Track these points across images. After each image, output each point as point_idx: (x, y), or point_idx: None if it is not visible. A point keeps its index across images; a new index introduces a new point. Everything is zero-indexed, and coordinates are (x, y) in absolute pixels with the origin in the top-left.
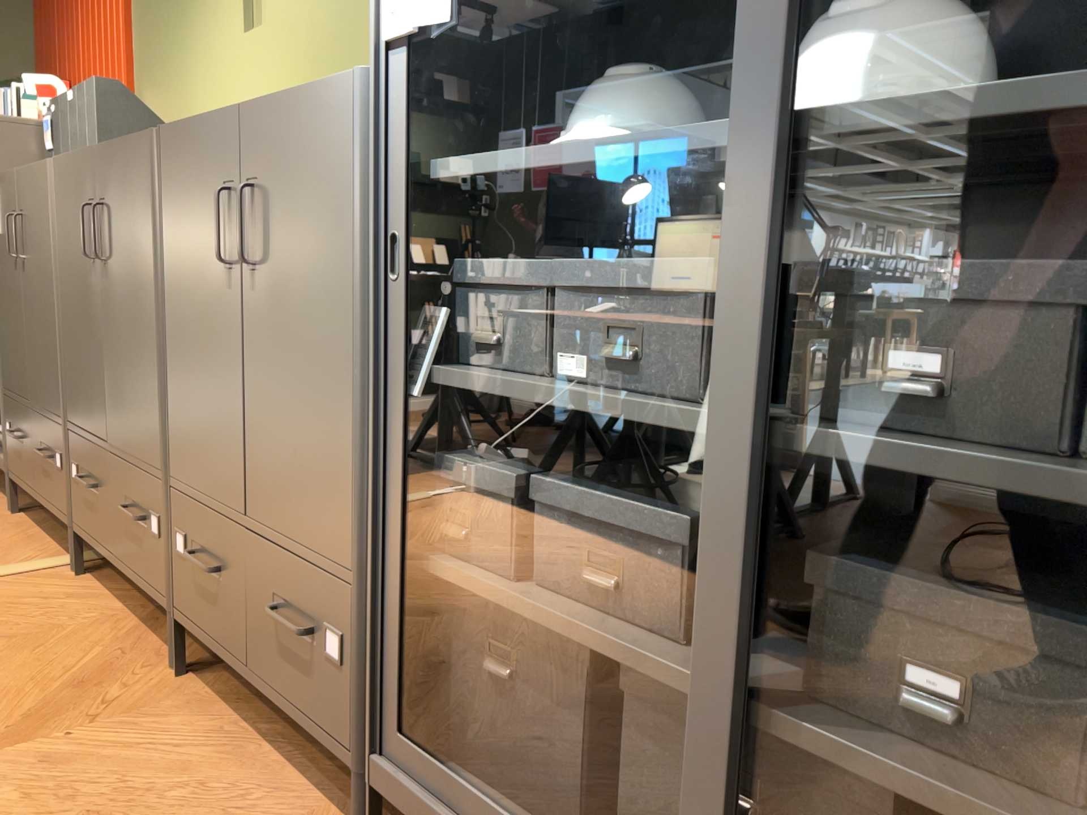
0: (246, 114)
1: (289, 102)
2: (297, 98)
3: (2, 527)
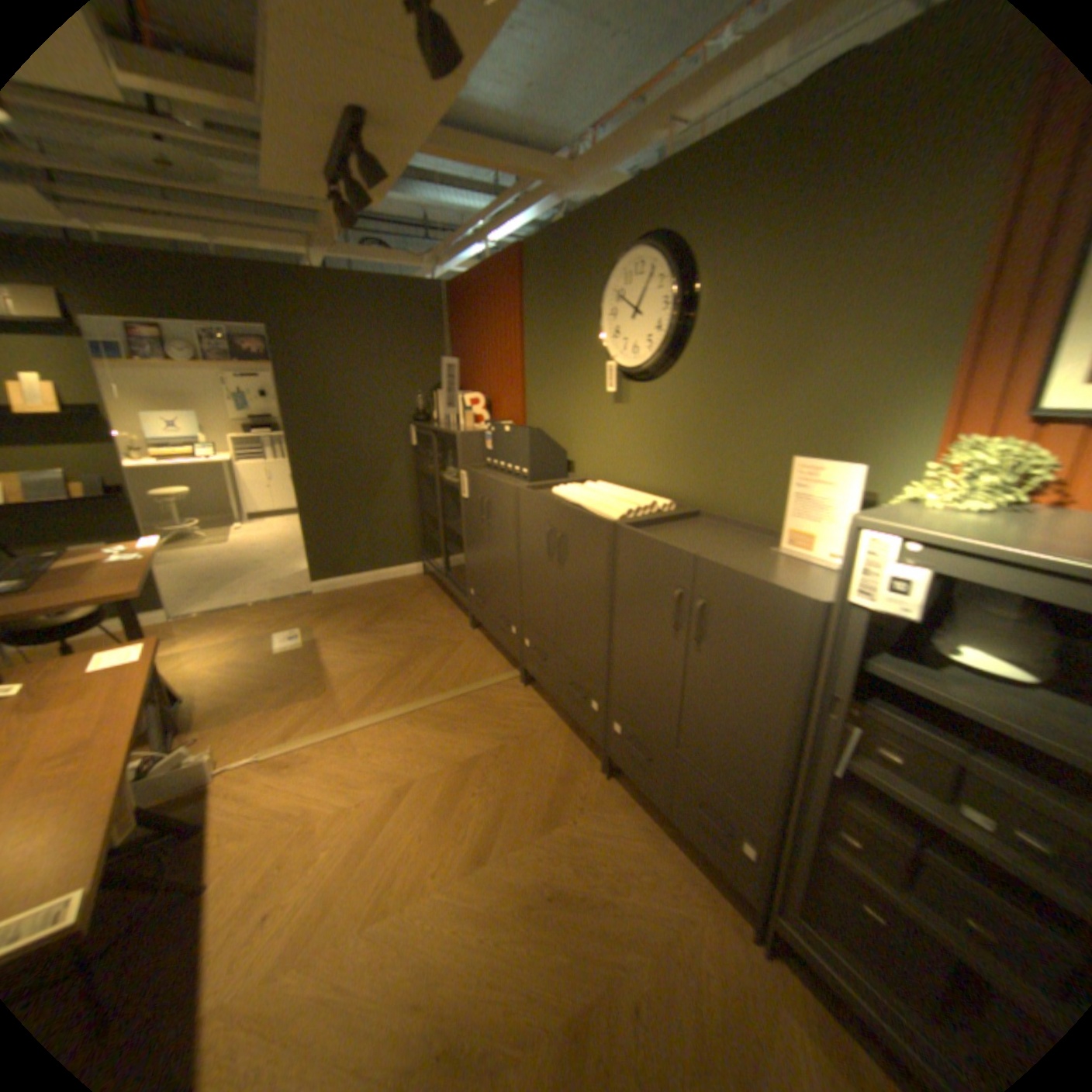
0: (702, 564)
1: (745, 581)
2: (752, 583)
3: (472, 641)
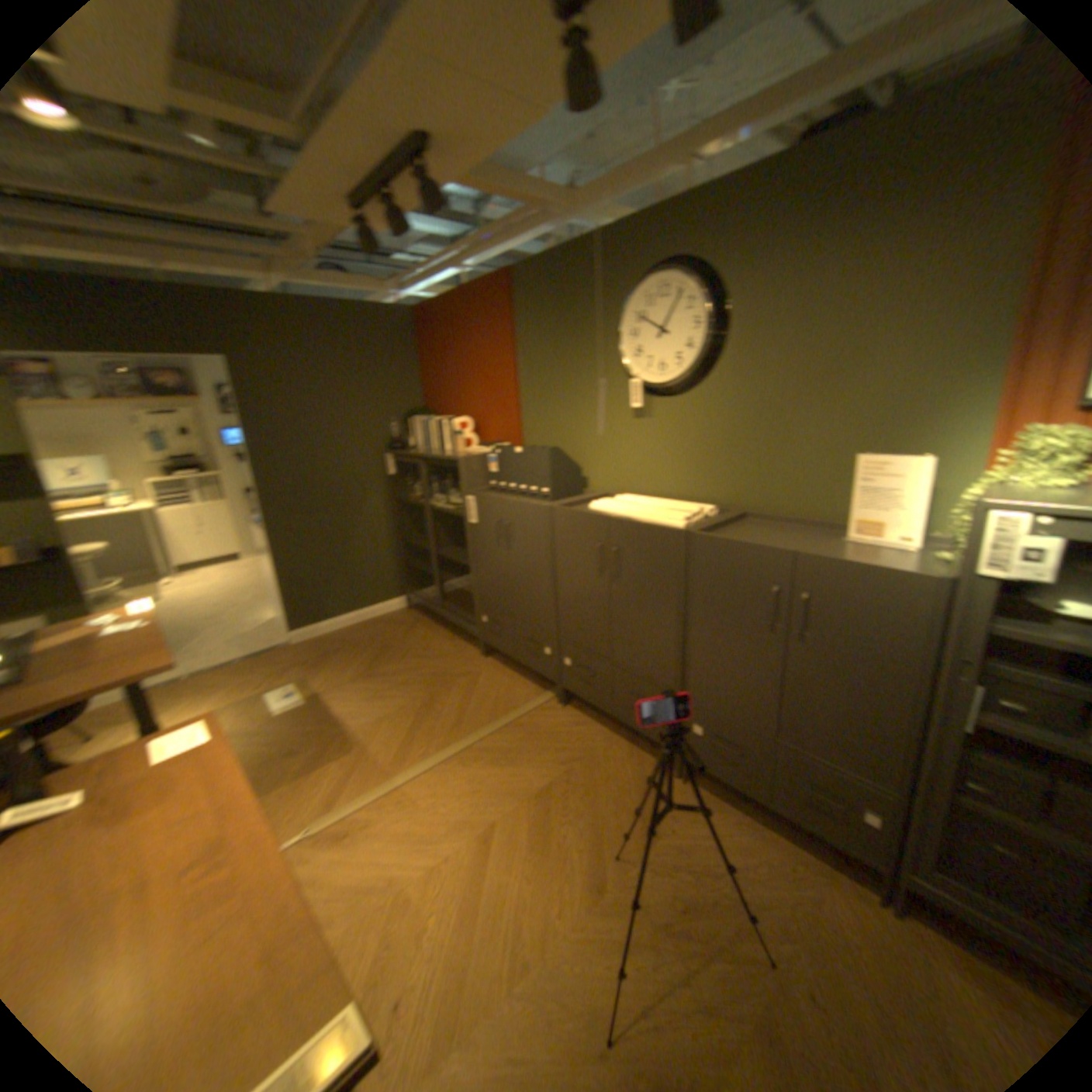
0: (805, 558)
1: (859, 568)
2: (868, 569)
3: (490, 671)
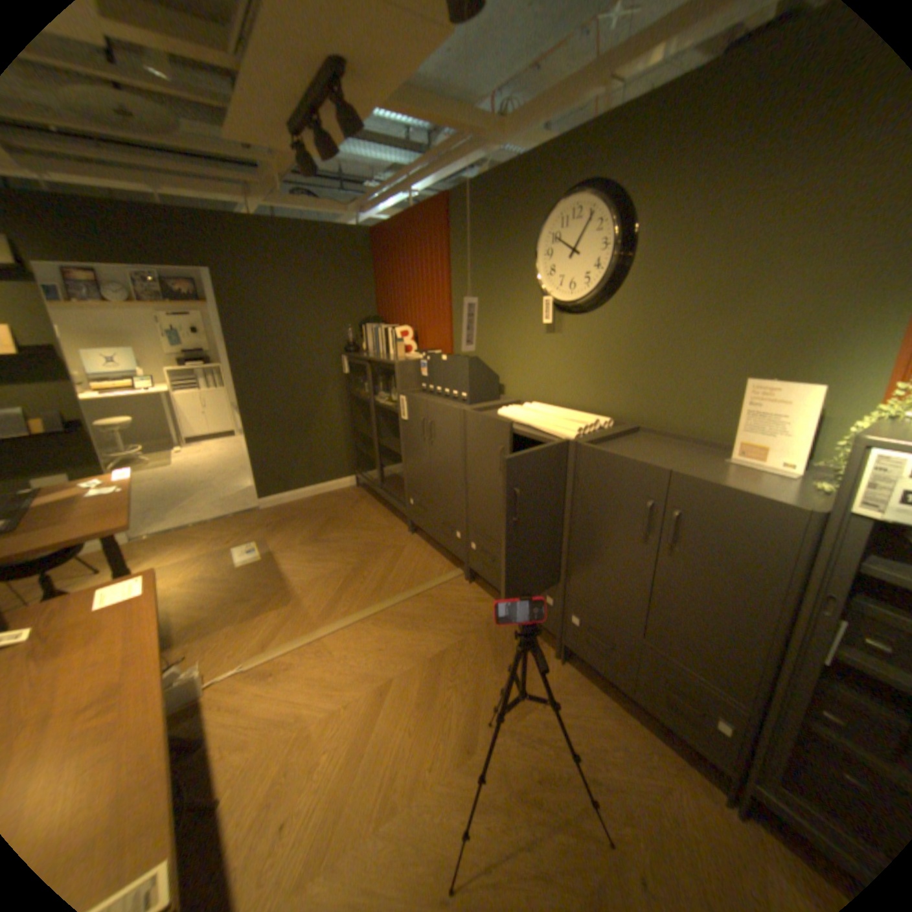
0: (680, 478)
1: (731, 493)
2: (740, 494)
3: (414, 545)
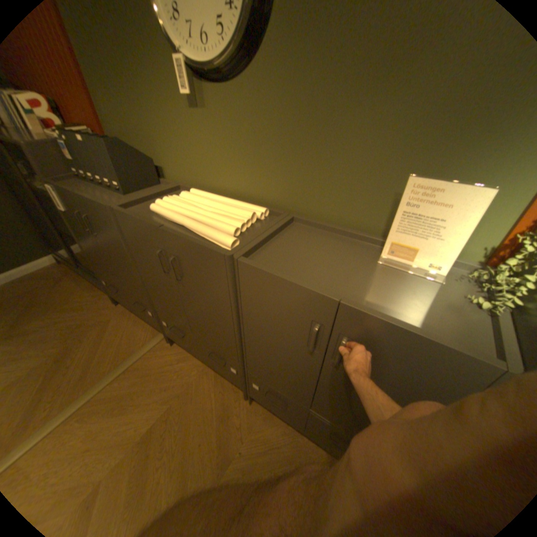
0: (351, 311)
1: (410, 337)
2: (421, 340)
3: (120, 316)
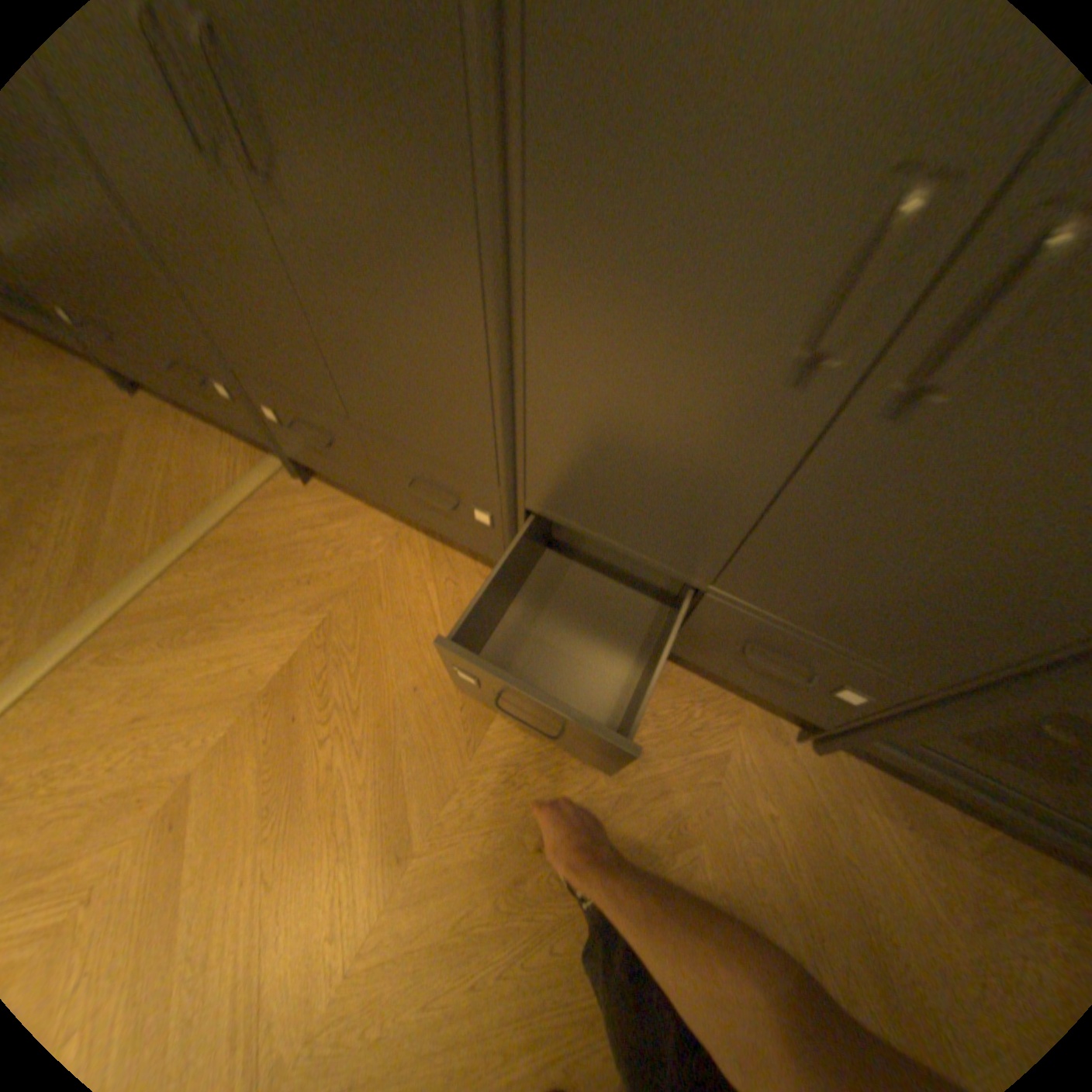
0: None
1: None
2: None
3: (145, 421)
